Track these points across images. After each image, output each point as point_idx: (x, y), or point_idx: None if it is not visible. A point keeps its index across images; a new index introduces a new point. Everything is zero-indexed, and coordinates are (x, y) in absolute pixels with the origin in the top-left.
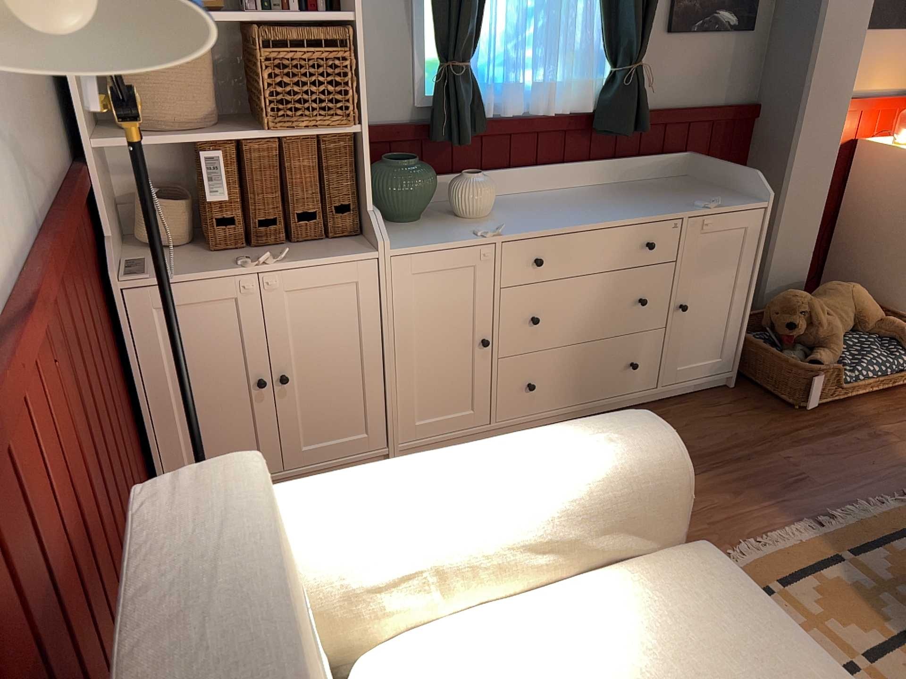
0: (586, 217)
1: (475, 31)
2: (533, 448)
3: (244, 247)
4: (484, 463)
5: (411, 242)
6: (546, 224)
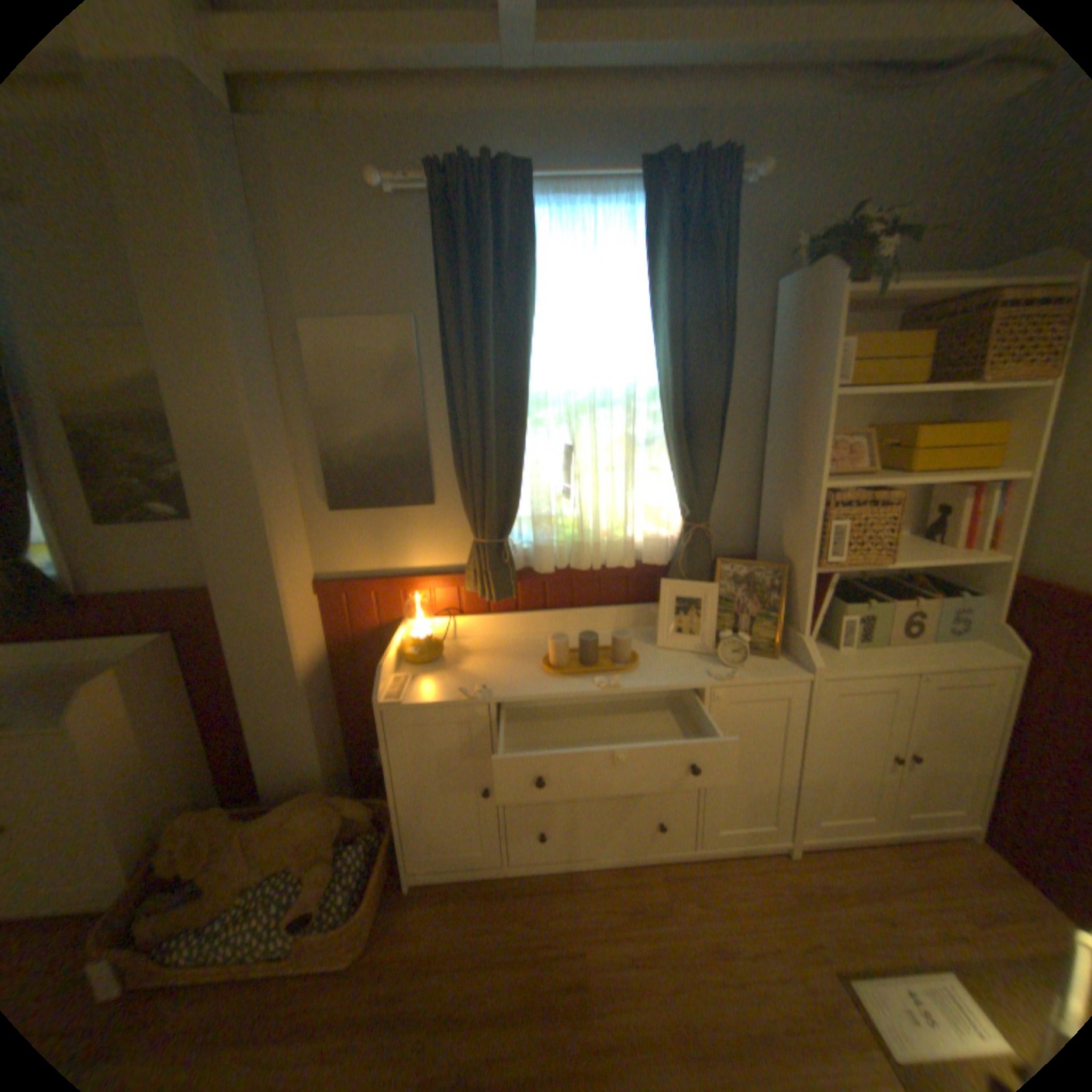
0: None
1: None
2: None
3: None
4: None
5: None
6: None
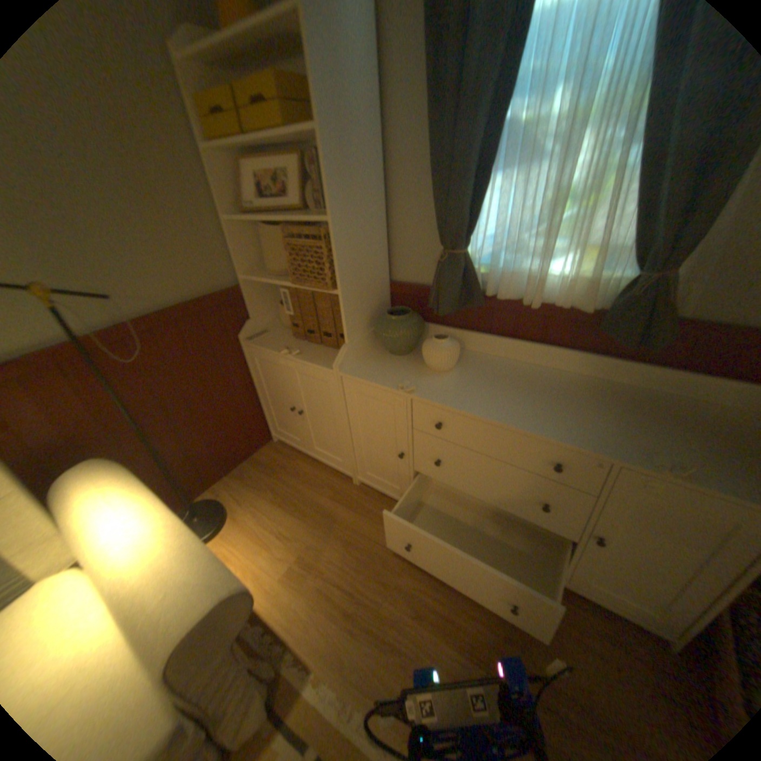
0: (504, 410)
1: (467, 224)
2: (150, 553)
3: (306, 339)
4: (132, 536)
5: (361, 372)
6: (462, 399)
